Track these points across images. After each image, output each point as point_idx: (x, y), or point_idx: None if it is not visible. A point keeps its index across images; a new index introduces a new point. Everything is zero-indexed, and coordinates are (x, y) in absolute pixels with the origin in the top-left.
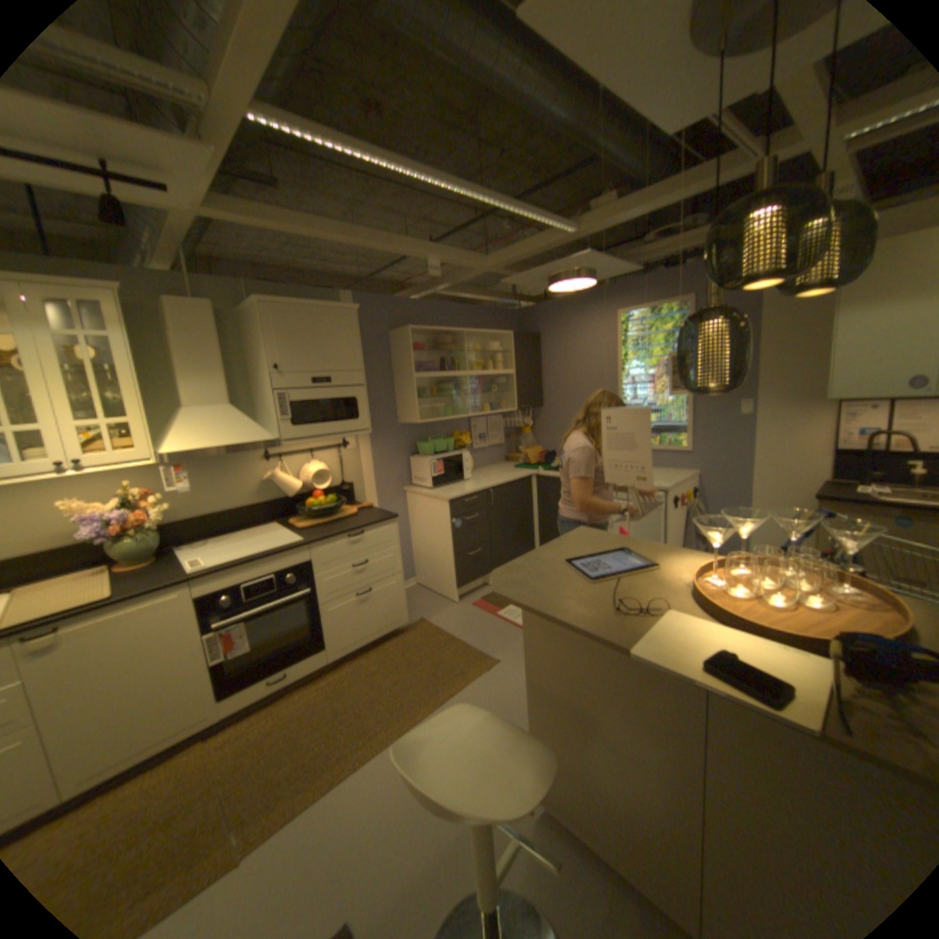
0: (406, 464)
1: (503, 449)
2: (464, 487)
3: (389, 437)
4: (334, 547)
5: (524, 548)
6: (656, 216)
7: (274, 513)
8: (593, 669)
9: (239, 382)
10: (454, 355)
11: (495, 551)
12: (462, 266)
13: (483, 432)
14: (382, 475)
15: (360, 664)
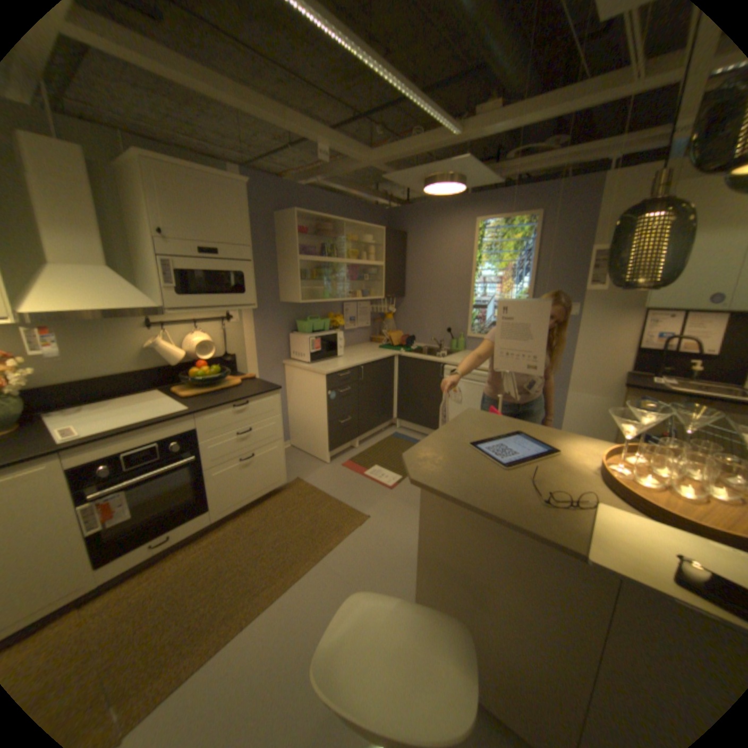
0: (285, 339)
1: (368, 331)
2: (338, 363)
3: (270, 314)
4: (219, 417)
5: (385, 416)
6: (516, 136)
7: (155, 381)
8: (495, 547)
9: (115, 245)
10: (333, 243)
11: (362, 419)
12: (348, 156)
13: (353, 315)
14: (263, 348)
15: (241, 522)
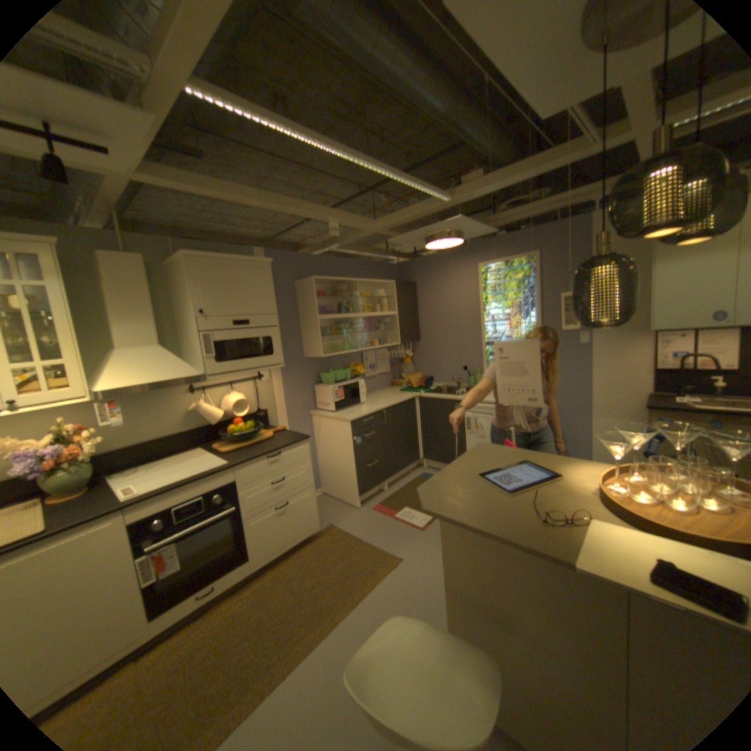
0: (311, 391)
1: (389, 376)
2: (361, 409)
3: (297, 370)
4: (255, 468)
5: (411, 457)
6: (505, 191)
7: (198, 440)
8: (512, 573)
9: (166, 325)
10: (348, 300)
11: (388, 462)
12: (355, 228)
13: (372, 362)
14: (291, 401)
15: (279, 571)
